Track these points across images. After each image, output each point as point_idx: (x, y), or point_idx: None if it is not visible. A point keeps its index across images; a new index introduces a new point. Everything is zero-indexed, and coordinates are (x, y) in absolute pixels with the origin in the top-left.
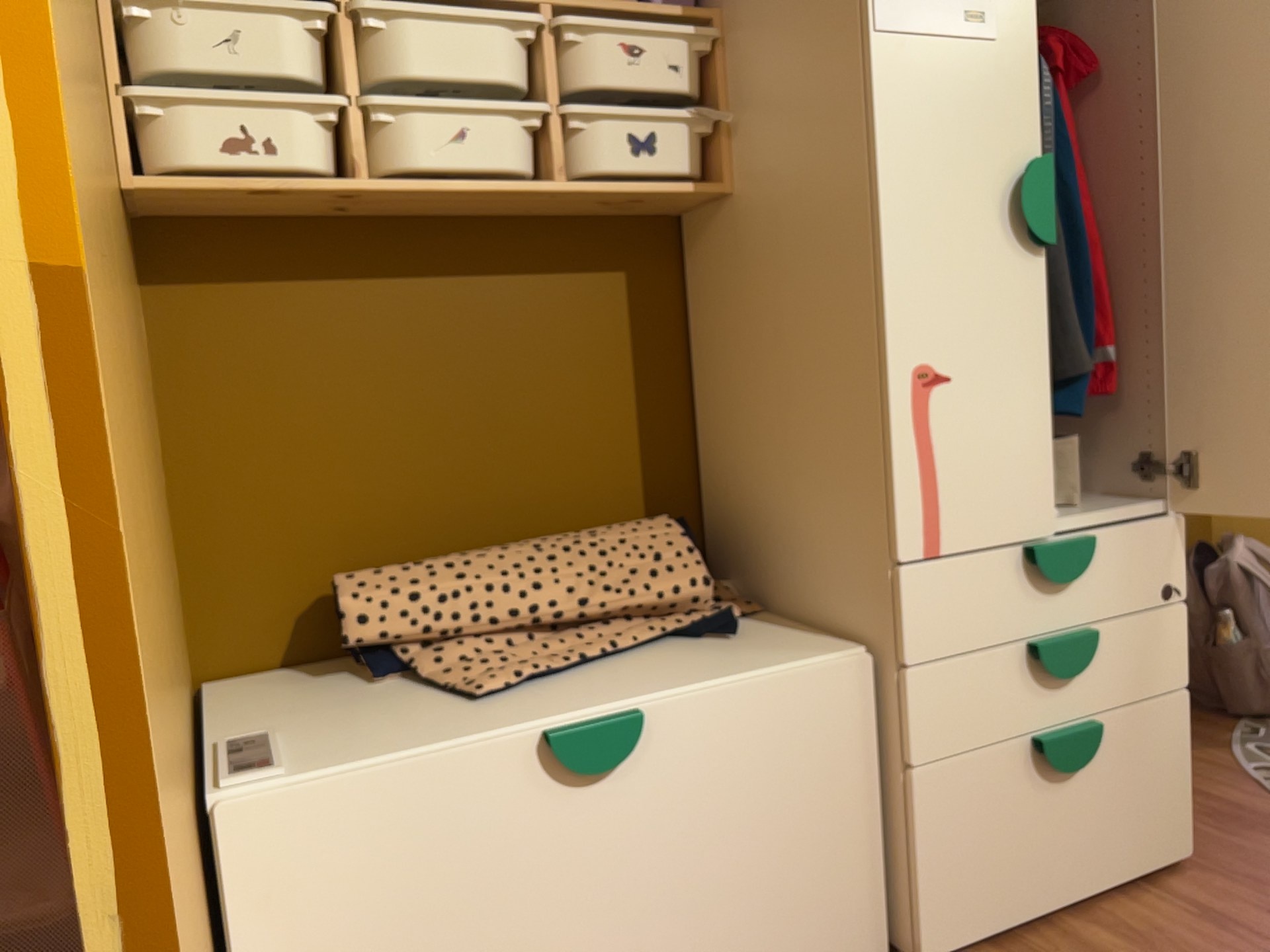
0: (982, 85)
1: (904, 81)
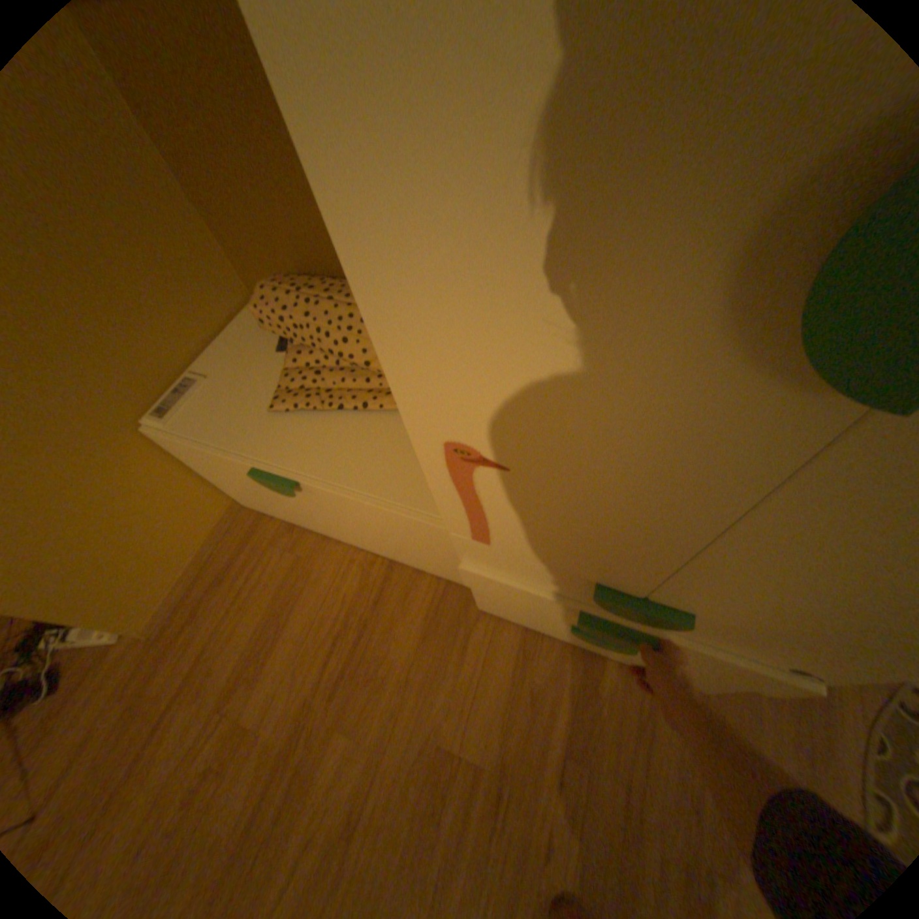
0: None
1: None
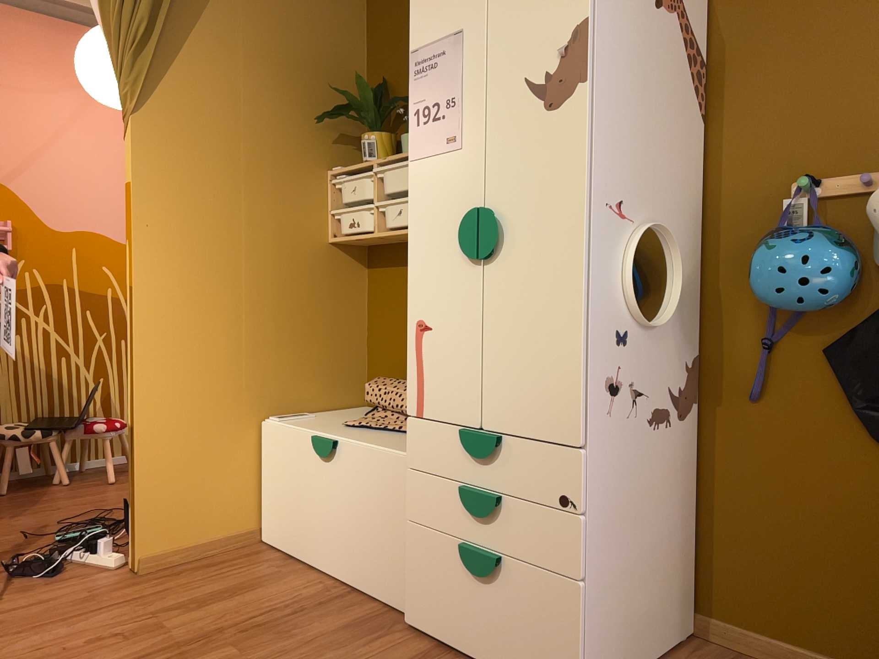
0: (453, 174)
1: (419, 181)
